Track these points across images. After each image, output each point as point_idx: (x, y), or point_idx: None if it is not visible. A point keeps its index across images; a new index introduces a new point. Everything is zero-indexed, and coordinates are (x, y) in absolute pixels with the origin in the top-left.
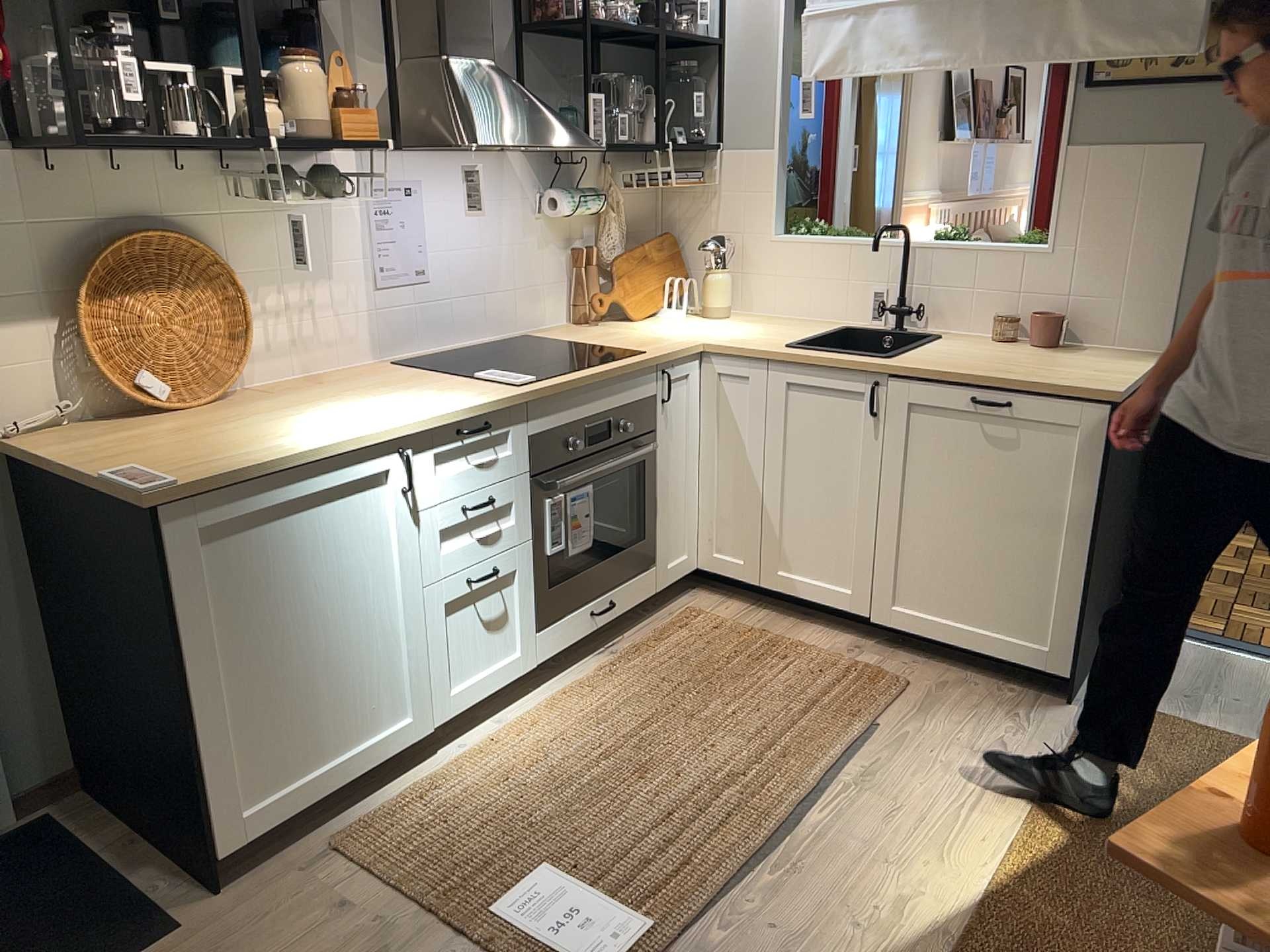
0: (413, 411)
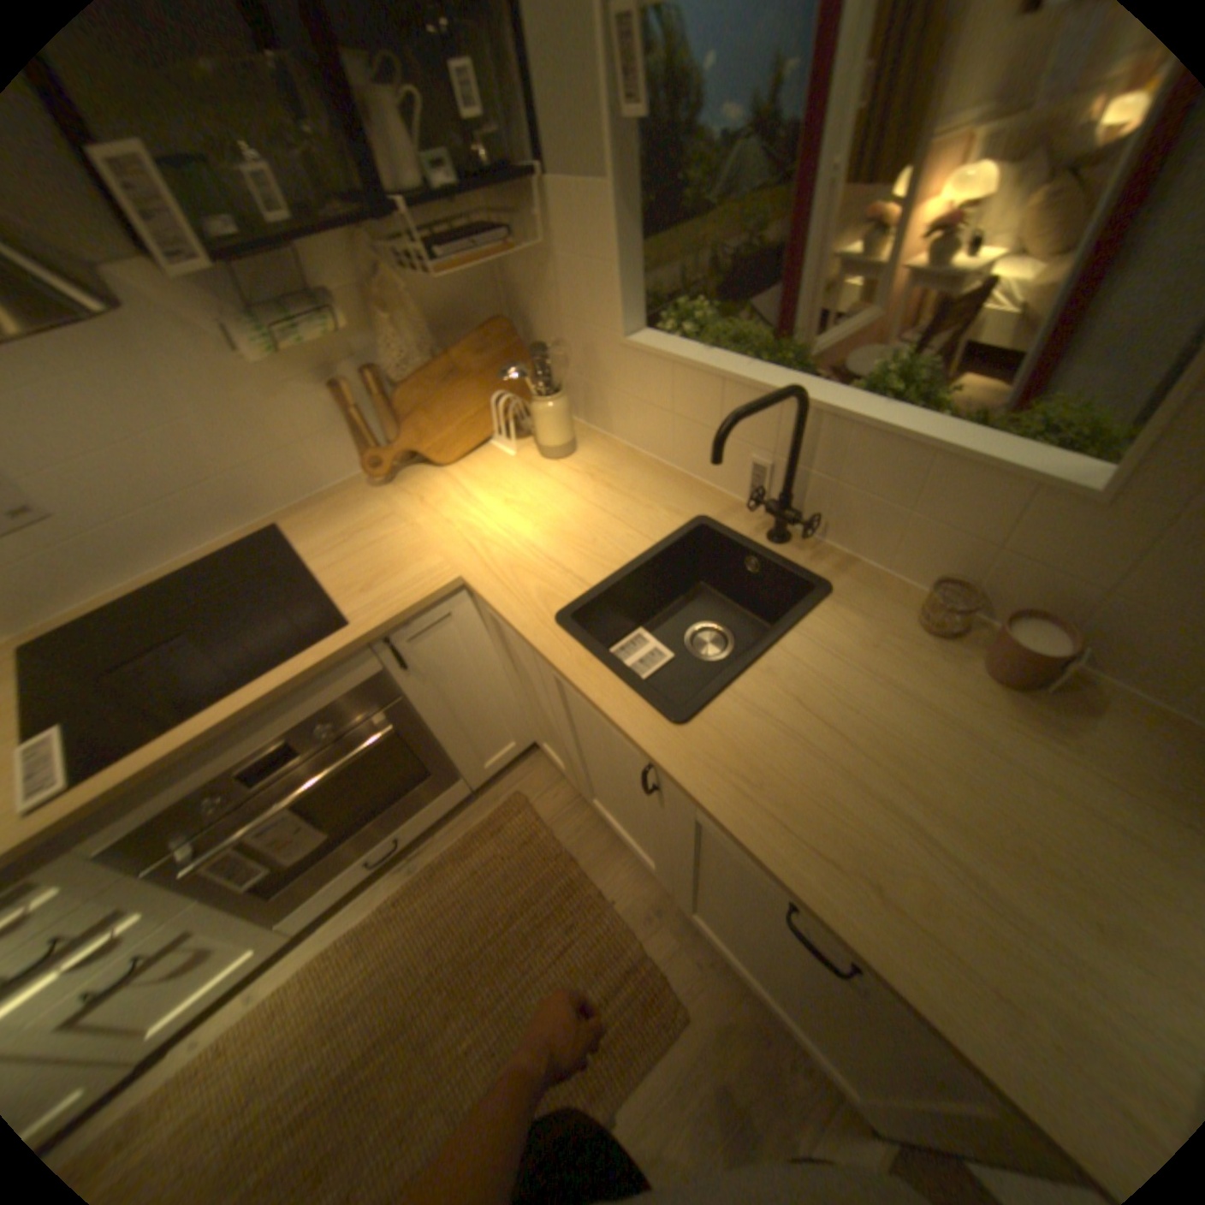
0: None
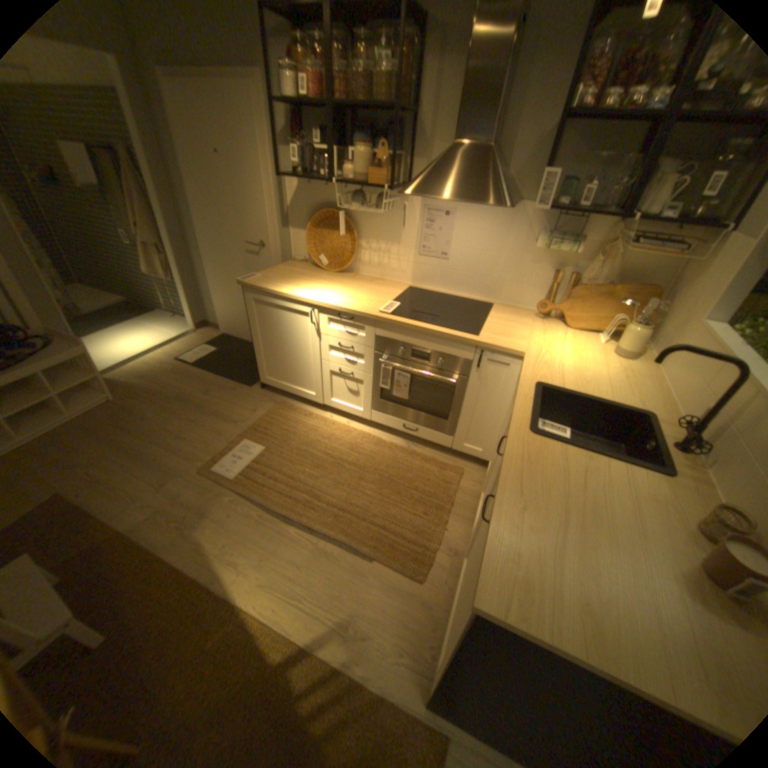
0: (332, 299)
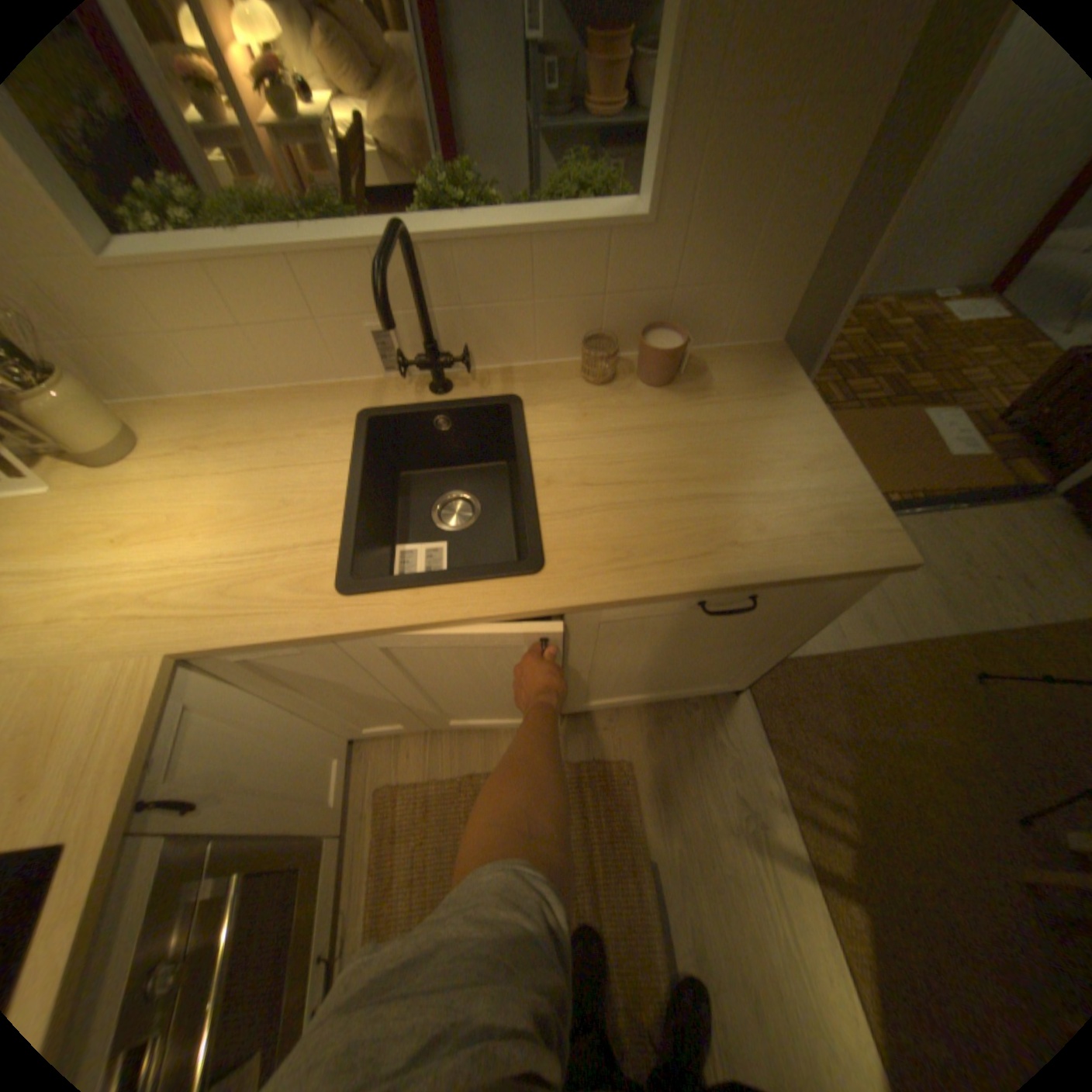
0: None
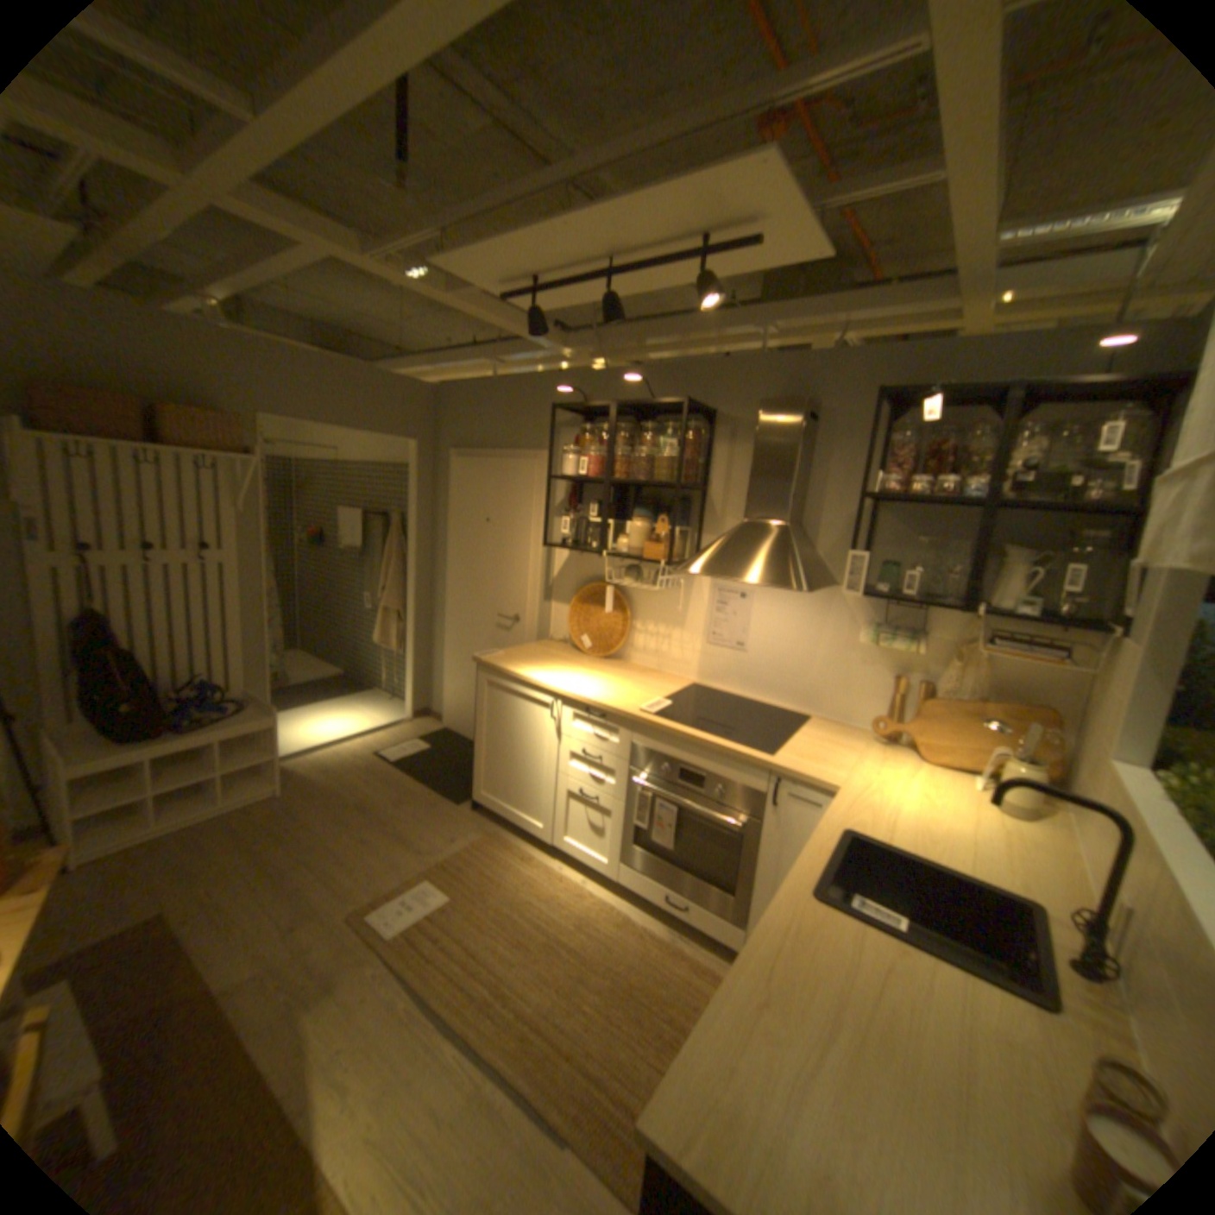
0: (581, 688)
